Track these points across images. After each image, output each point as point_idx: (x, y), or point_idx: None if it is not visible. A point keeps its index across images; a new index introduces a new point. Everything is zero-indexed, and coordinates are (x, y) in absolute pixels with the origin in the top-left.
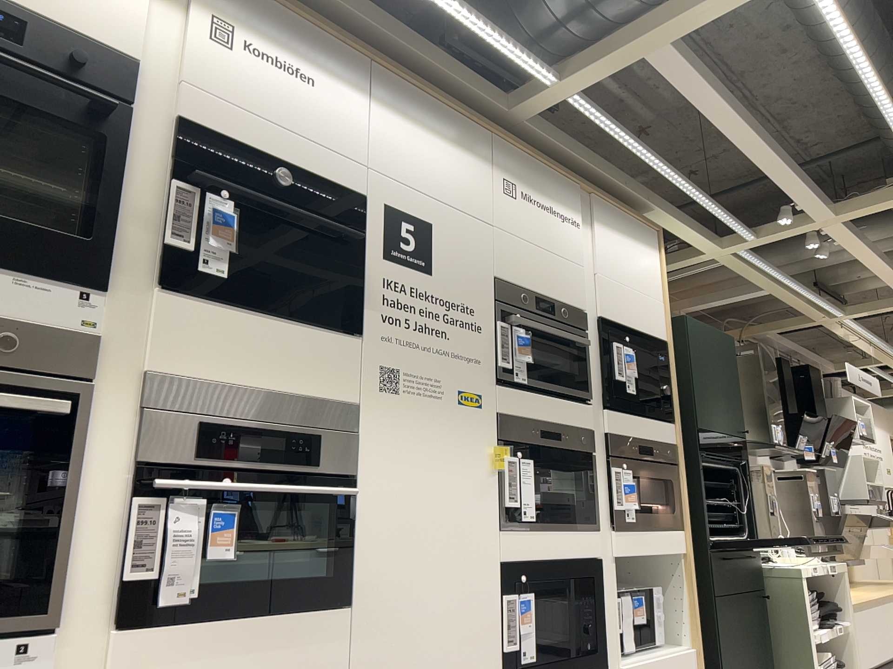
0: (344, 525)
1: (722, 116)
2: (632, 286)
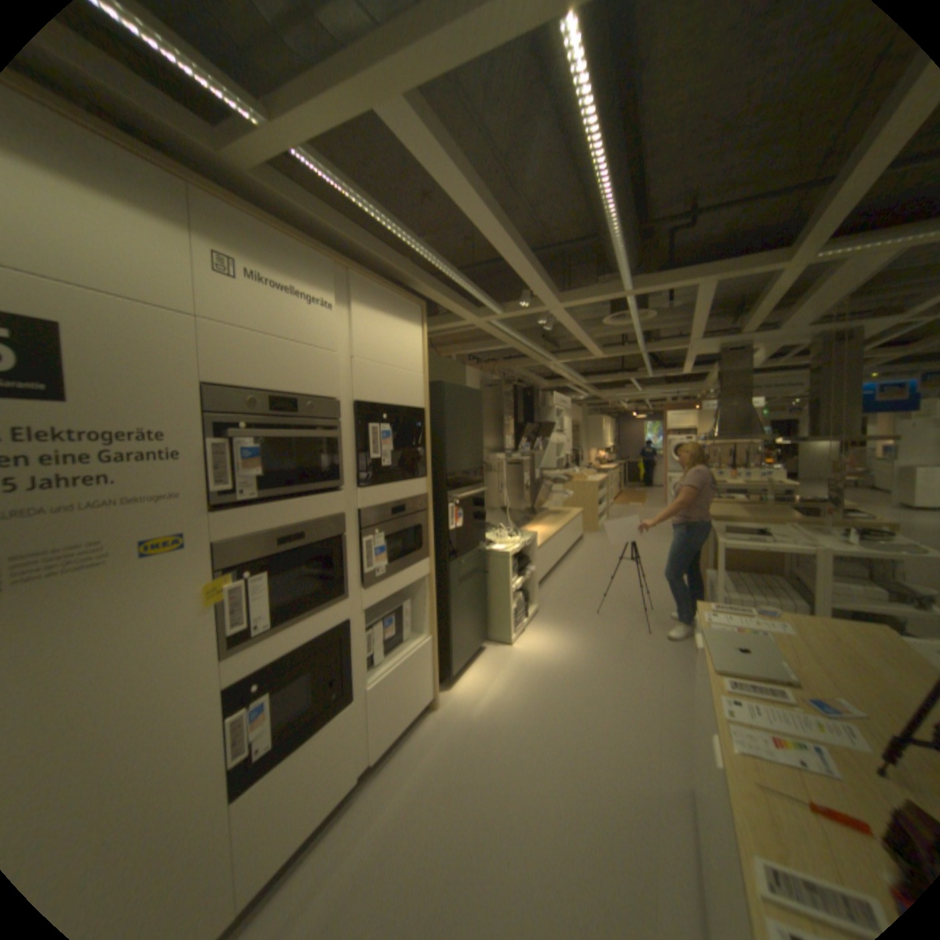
0: None
1: (473, 206)
2: (392, 364)
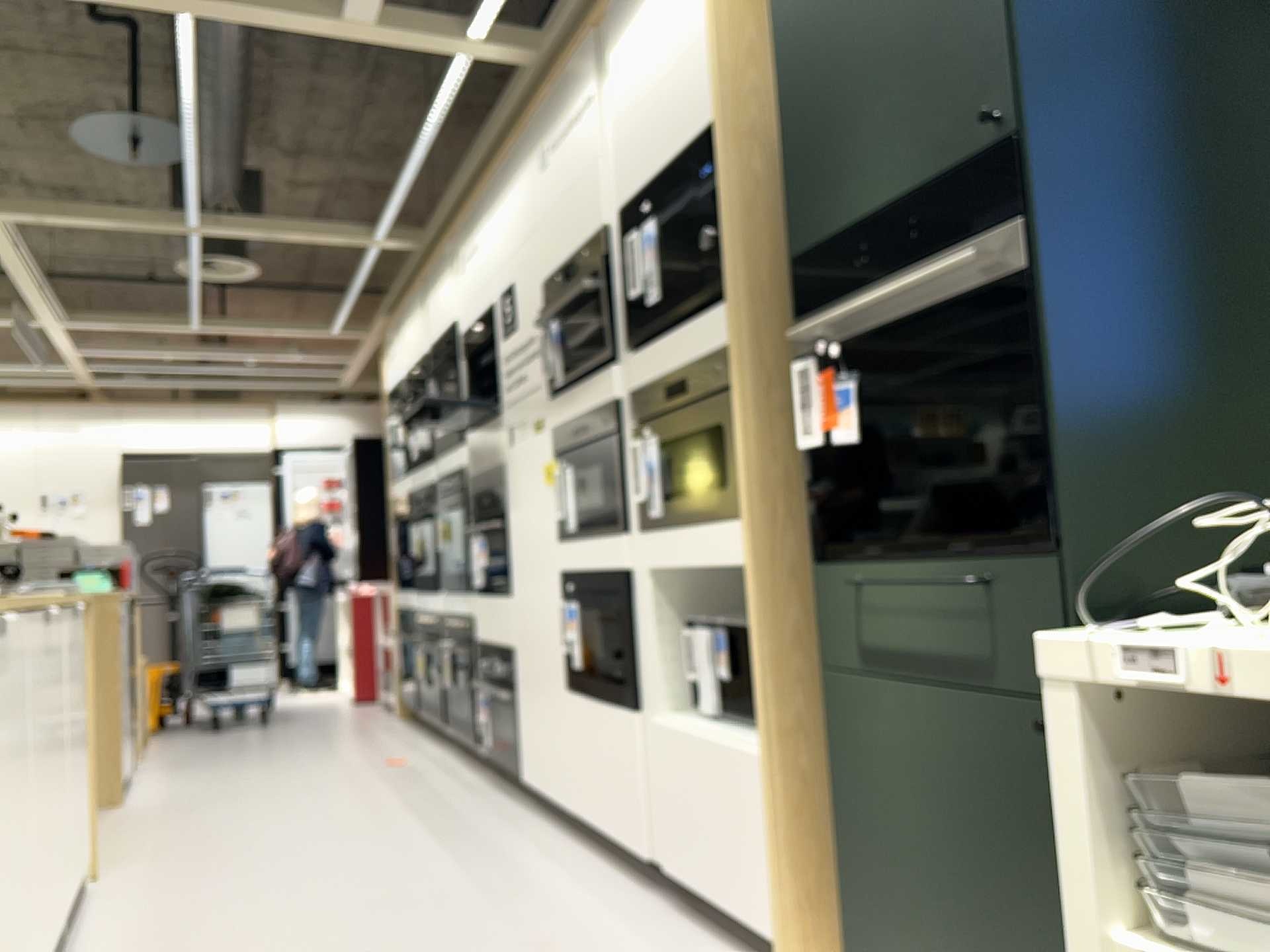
0: (506, 545)
1: None
2: (658, 86)
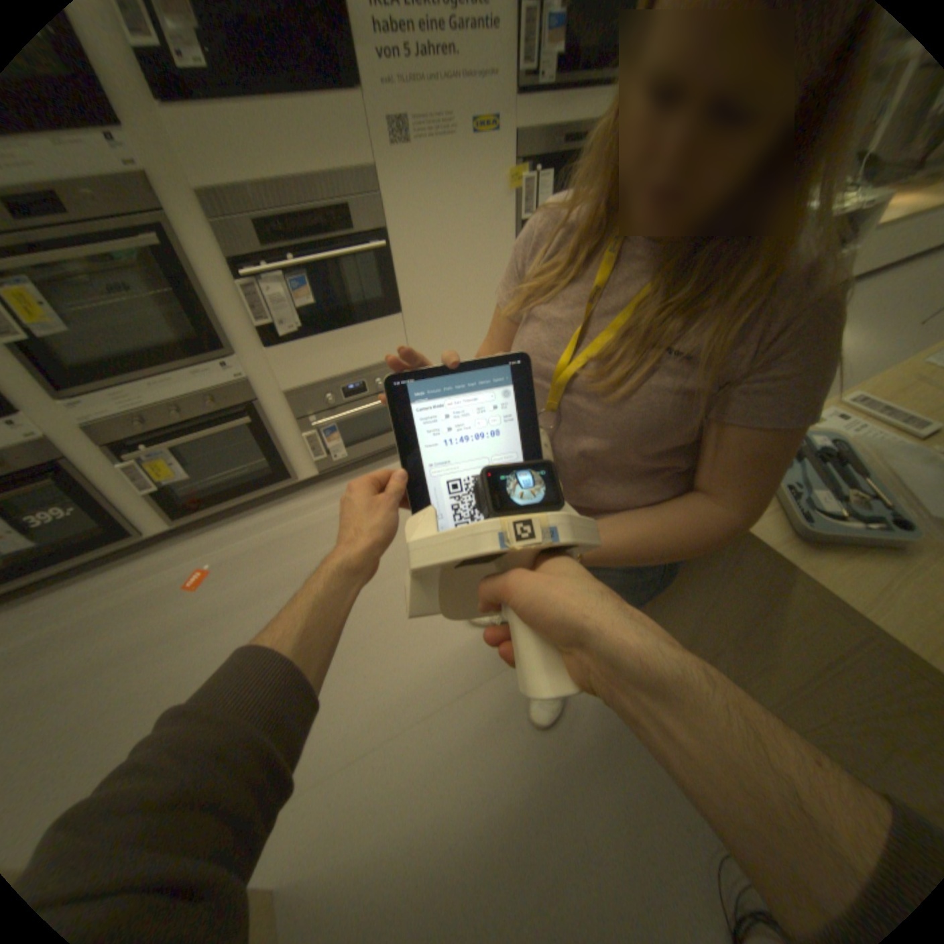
0: (383, 266)
1: None
2: None
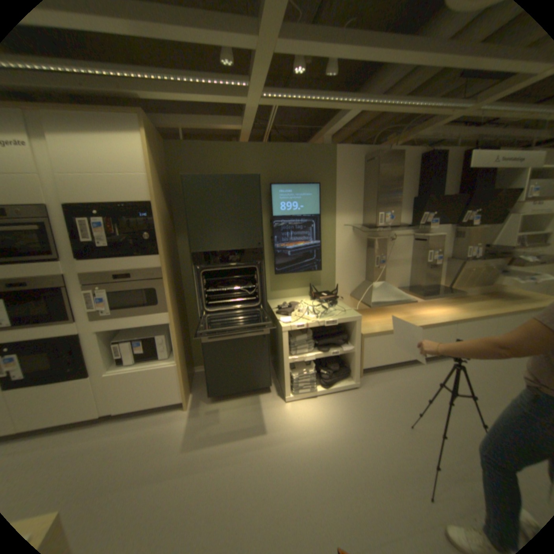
0: None
1: None
2: (100, 172)
